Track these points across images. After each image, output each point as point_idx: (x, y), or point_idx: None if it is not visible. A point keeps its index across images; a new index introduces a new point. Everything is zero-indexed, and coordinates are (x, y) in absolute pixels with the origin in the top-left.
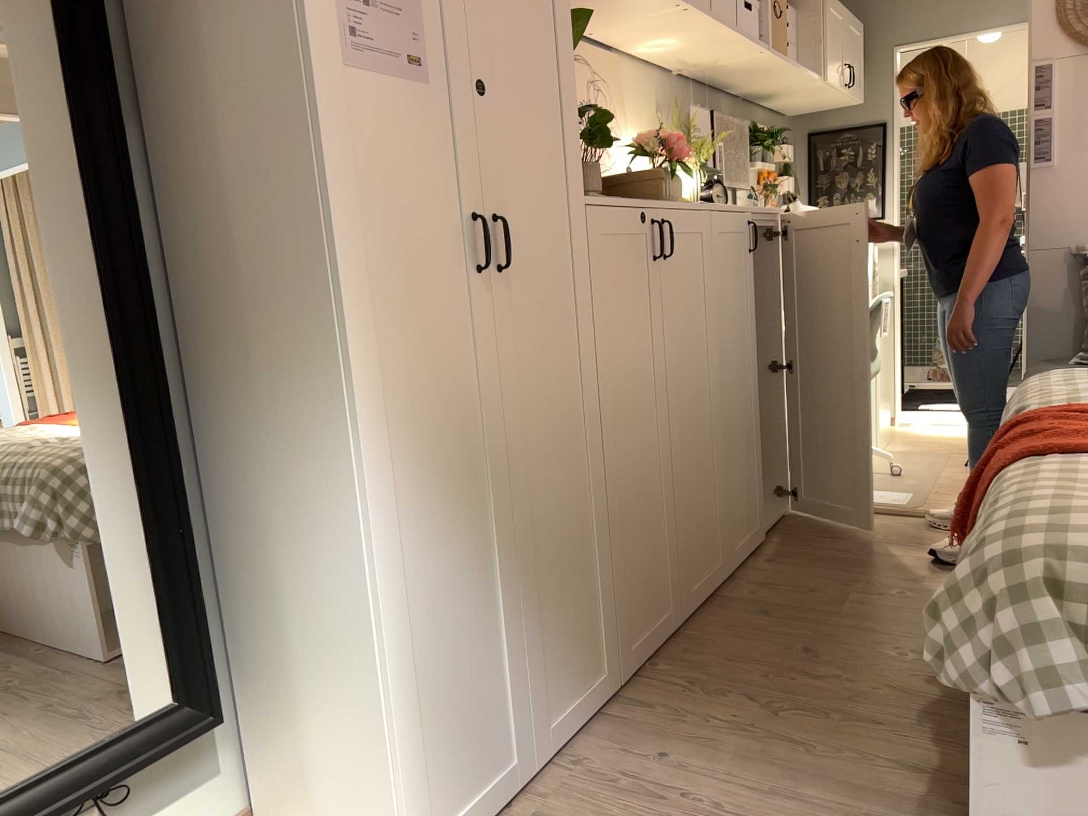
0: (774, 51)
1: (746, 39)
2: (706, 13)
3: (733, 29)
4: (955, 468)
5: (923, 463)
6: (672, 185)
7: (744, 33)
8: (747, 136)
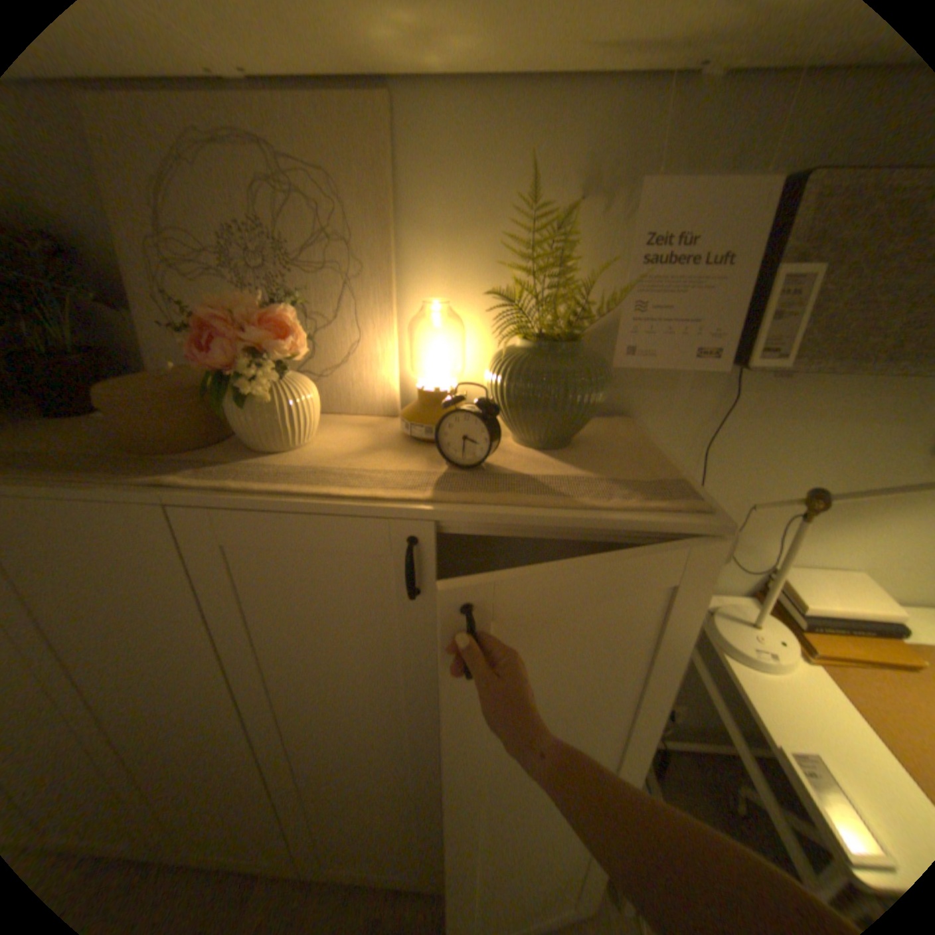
0: None
1: None
2: None
3: None
4: None
5: None
6: (230, 409)
7: None
8: None
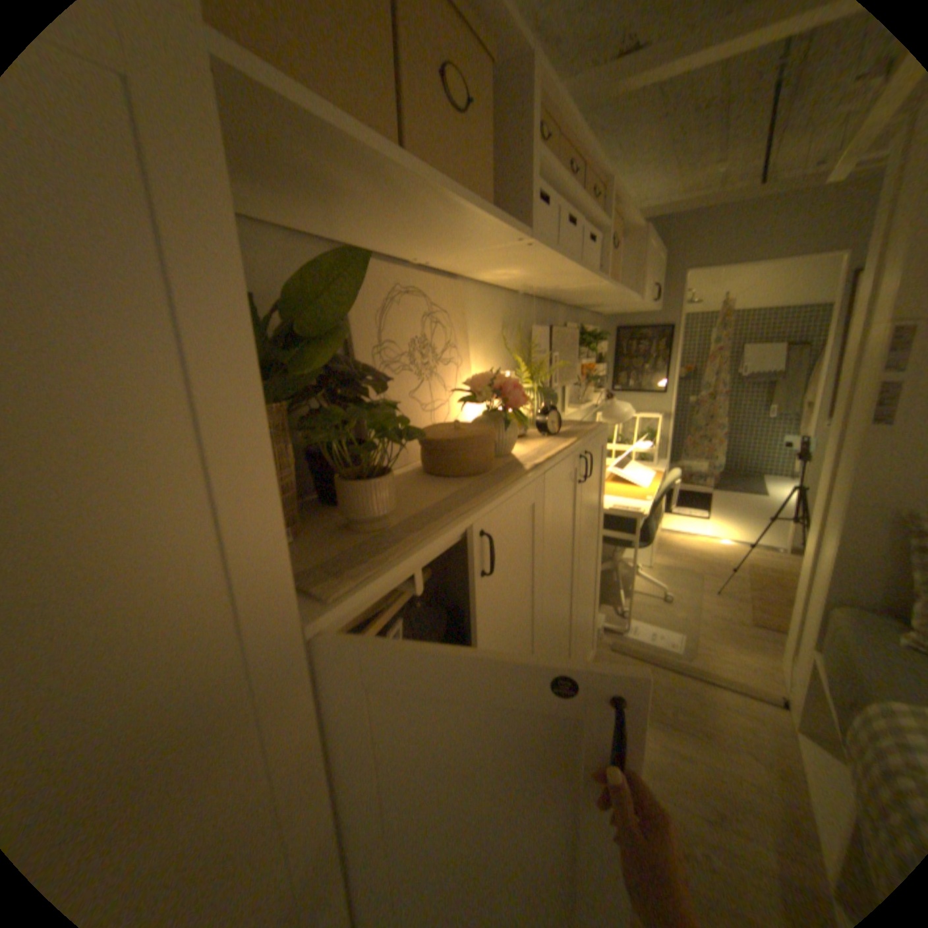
0: (612, 278)
1: (591, 270)
2: (553, 246)
3: (580, 262)
4: (710, 597)
5: (684, 585)
6: (506, 433)
7: (589, 262)
8: (576, 336)
